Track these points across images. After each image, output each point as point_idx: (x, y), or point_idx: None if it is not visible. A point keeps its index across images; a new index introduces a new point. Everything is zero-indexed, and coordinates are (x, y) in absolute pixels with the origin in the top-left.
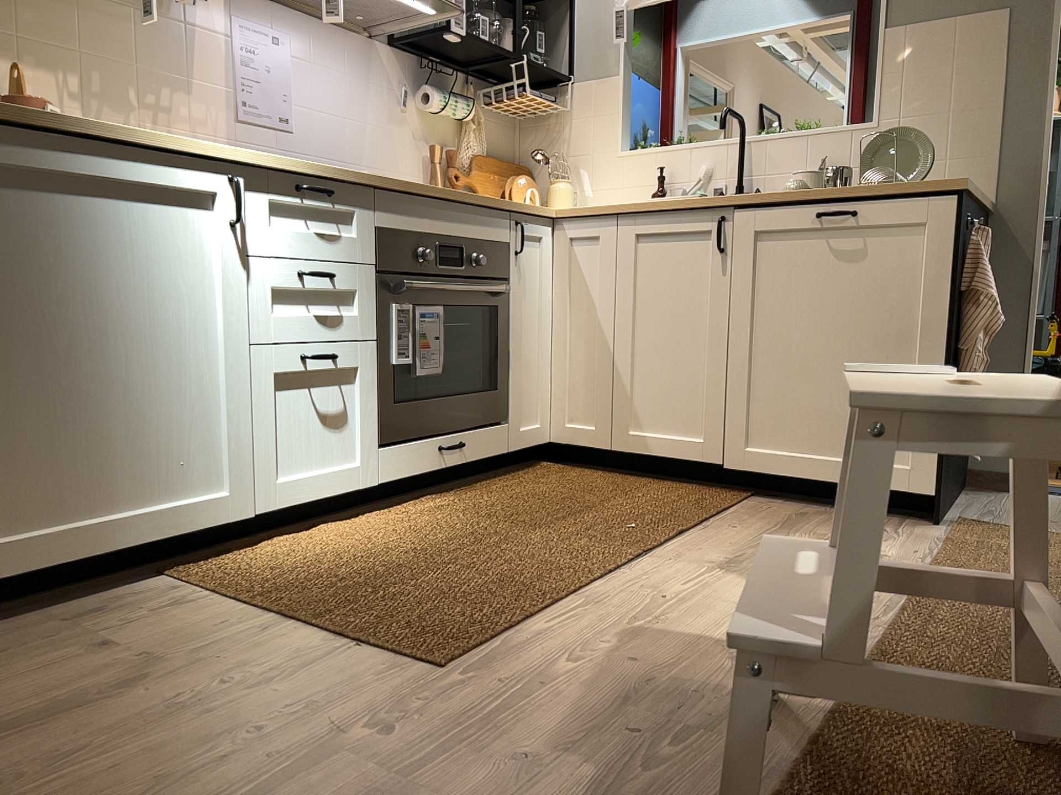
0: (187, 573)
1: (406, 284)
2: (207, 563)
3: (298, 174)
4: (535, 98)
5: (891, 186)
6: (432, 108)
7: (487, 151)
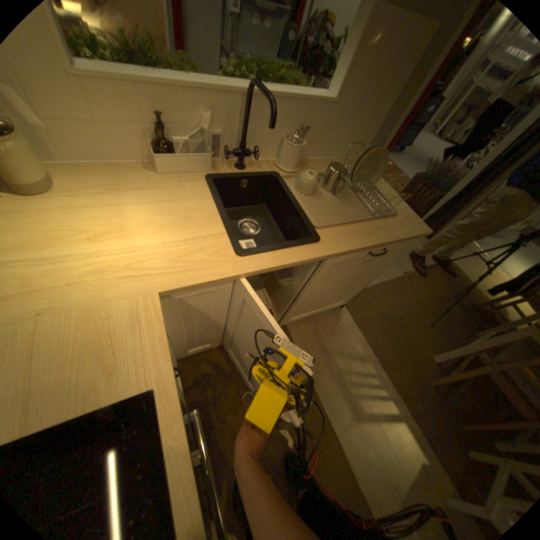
0: None
1: None
2: None
3: None
4: None
5: (407, 238)
6: None
7: None
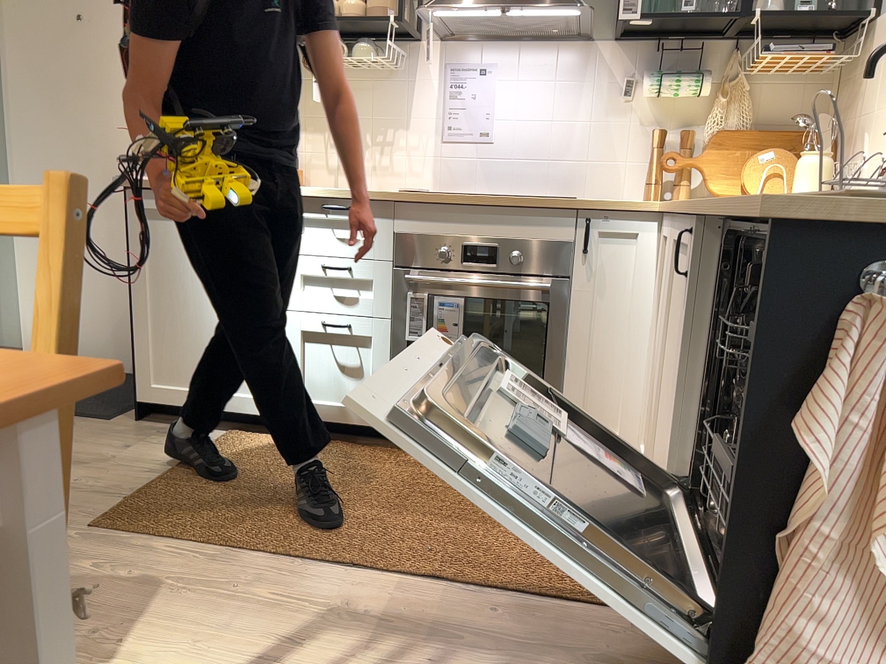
0: (238, 435)
1: (410, 278)
2: (258, 434)
3: (319, 197)
4: (780, 56)
5: (747, 210)
6: (643, 95)
7: (764, 122)
